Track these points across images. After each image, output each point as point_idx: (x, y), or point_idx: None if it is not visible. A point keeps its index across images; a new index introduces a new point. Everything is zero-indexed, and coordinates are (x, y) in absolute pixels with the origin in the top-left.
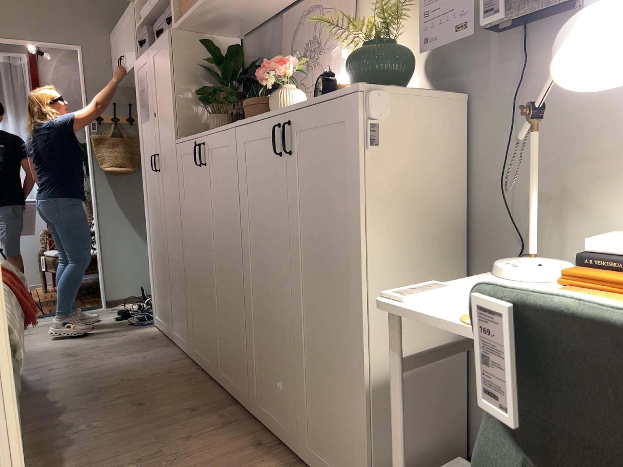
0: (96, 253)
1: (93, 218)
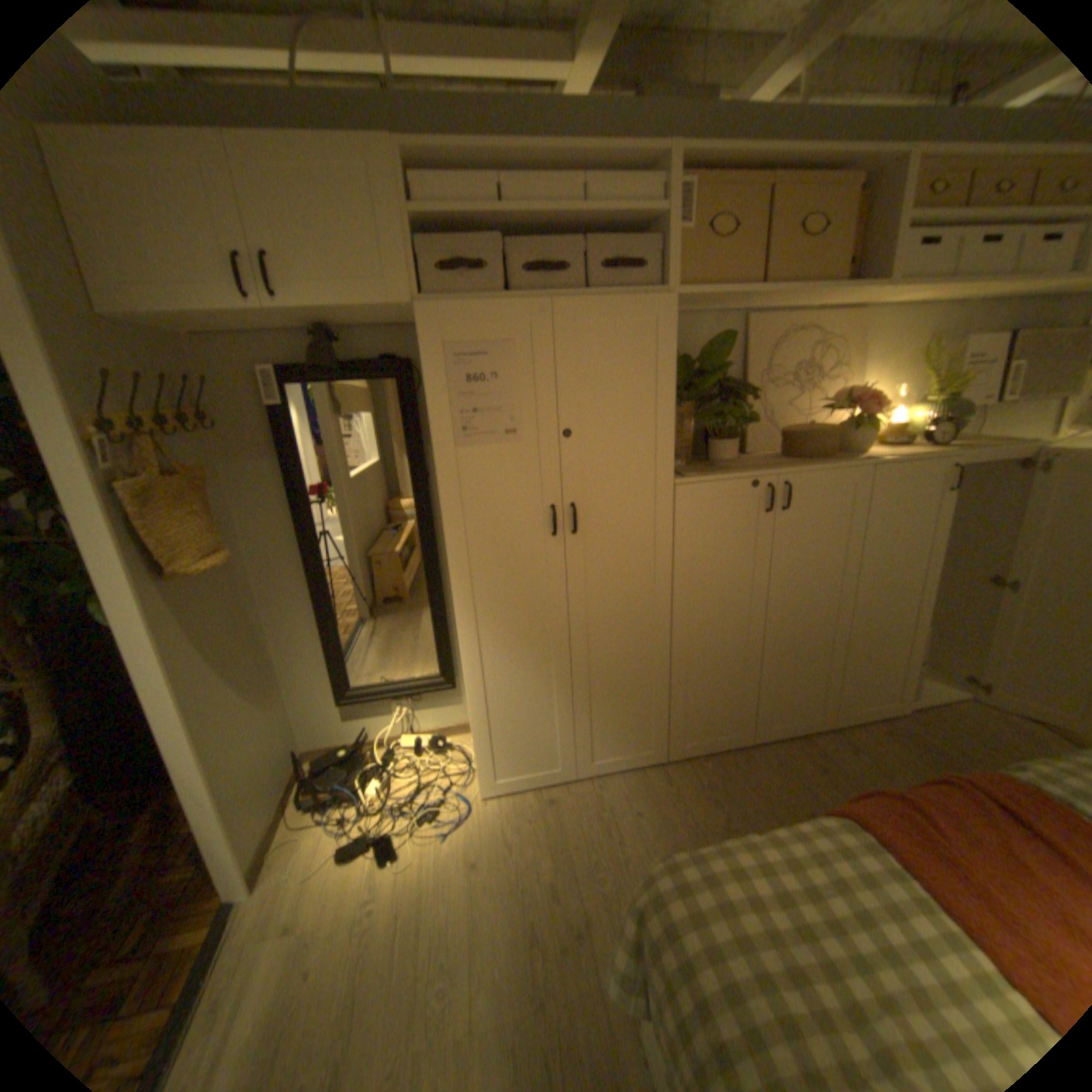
0: (186, 799)
1: (154, 717)
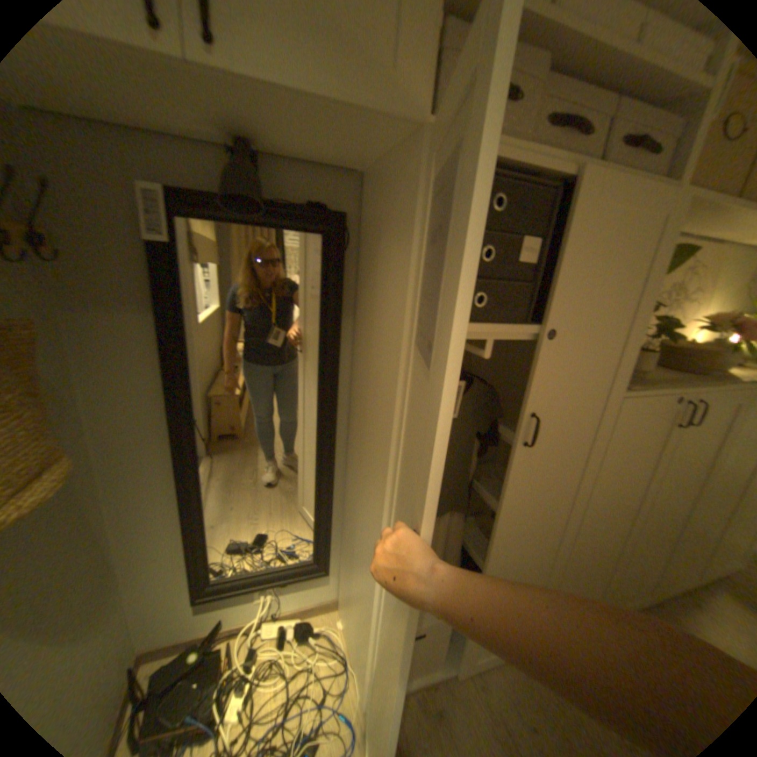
0: None
1: None
